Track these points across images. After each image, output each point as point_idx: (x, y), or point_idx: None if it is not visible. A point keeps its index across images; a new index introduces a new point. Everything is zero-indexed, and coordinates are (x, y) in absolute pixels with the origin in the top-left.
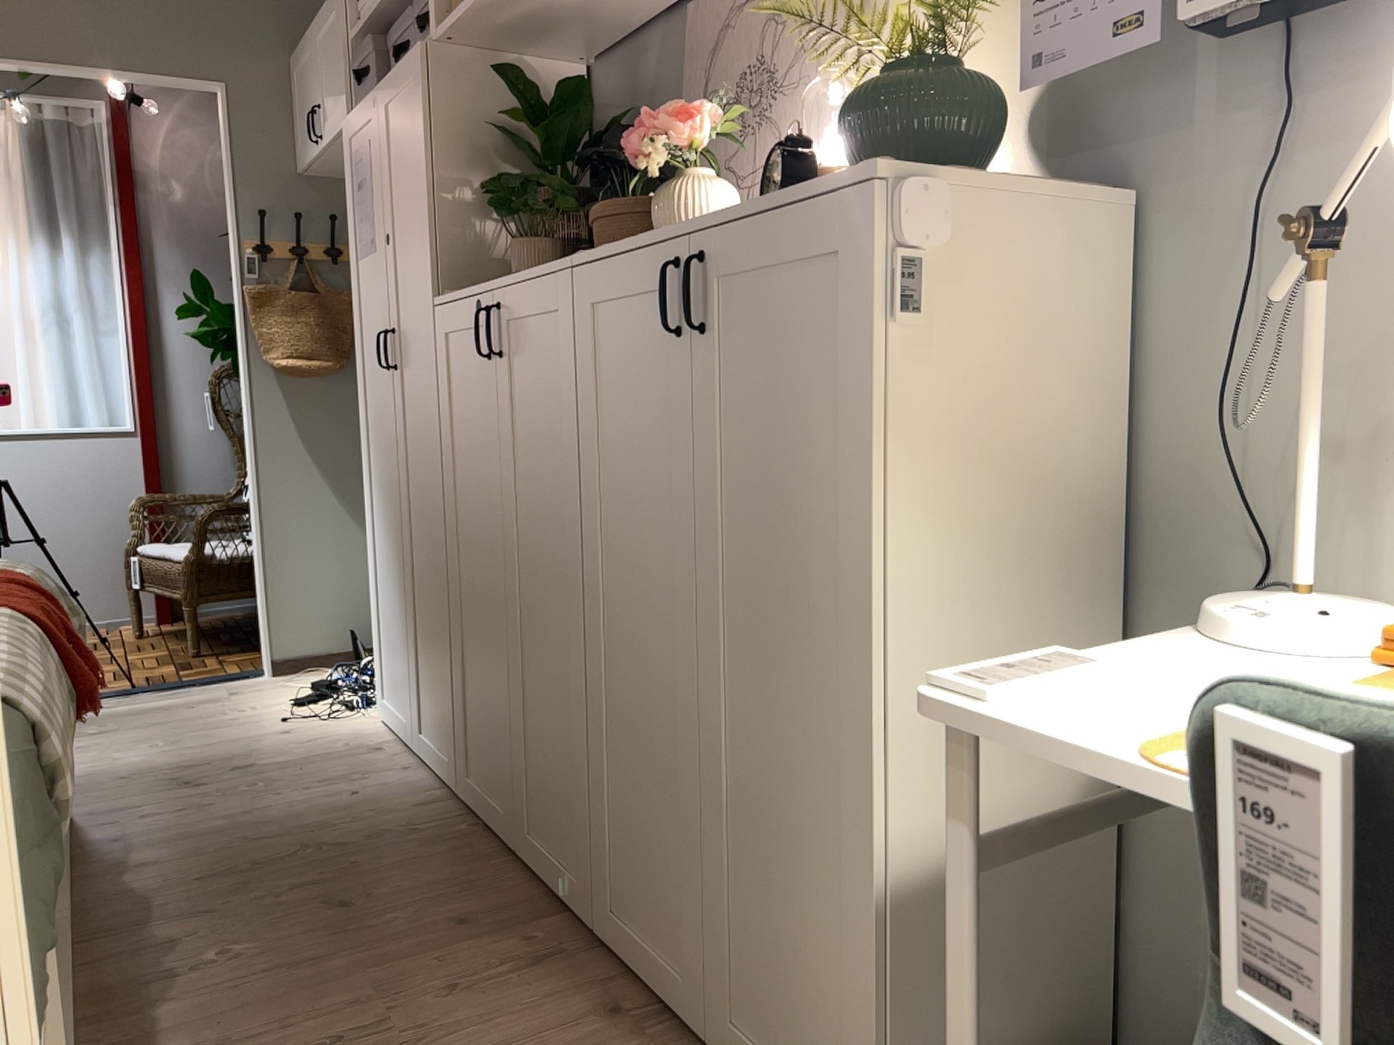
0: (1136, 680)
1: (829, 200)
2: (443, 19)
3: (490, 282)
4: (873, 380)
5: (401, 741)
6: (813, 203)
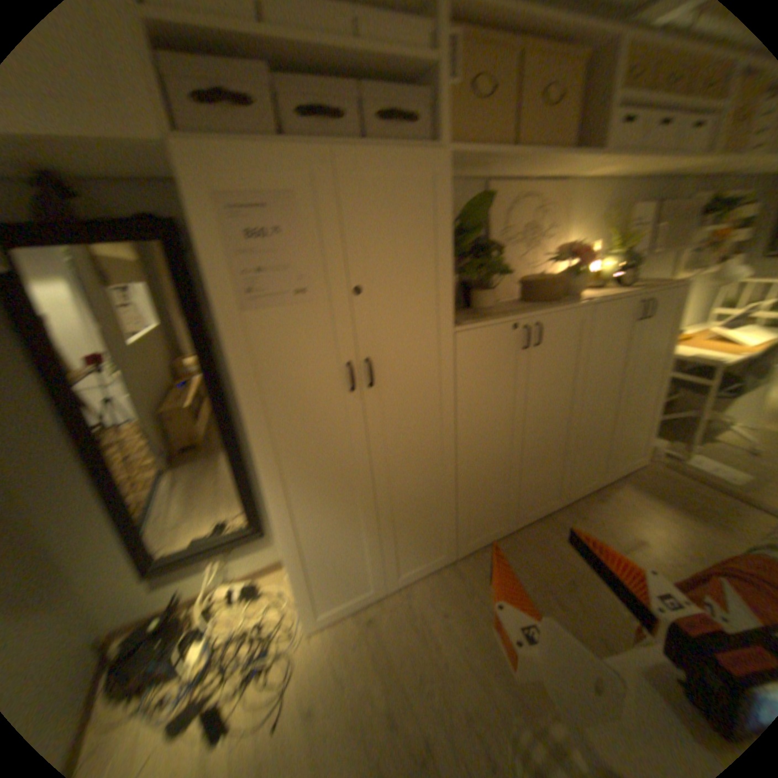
0: (691, 354)
1: (682, 288)
2: (451, 139)
3: (520, 313)
4: (682, 322)
5: (357, 609)
6: (679, 288)
